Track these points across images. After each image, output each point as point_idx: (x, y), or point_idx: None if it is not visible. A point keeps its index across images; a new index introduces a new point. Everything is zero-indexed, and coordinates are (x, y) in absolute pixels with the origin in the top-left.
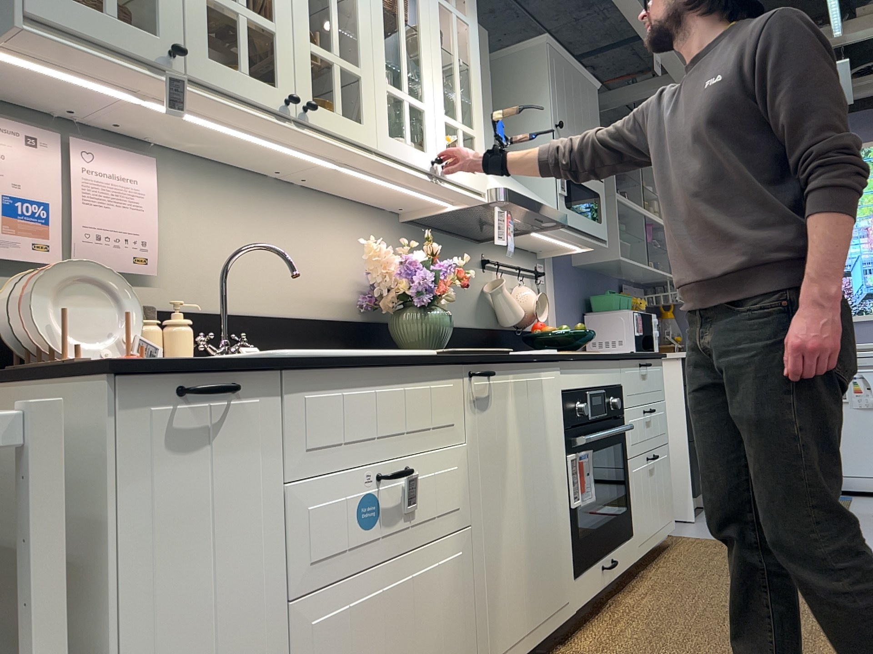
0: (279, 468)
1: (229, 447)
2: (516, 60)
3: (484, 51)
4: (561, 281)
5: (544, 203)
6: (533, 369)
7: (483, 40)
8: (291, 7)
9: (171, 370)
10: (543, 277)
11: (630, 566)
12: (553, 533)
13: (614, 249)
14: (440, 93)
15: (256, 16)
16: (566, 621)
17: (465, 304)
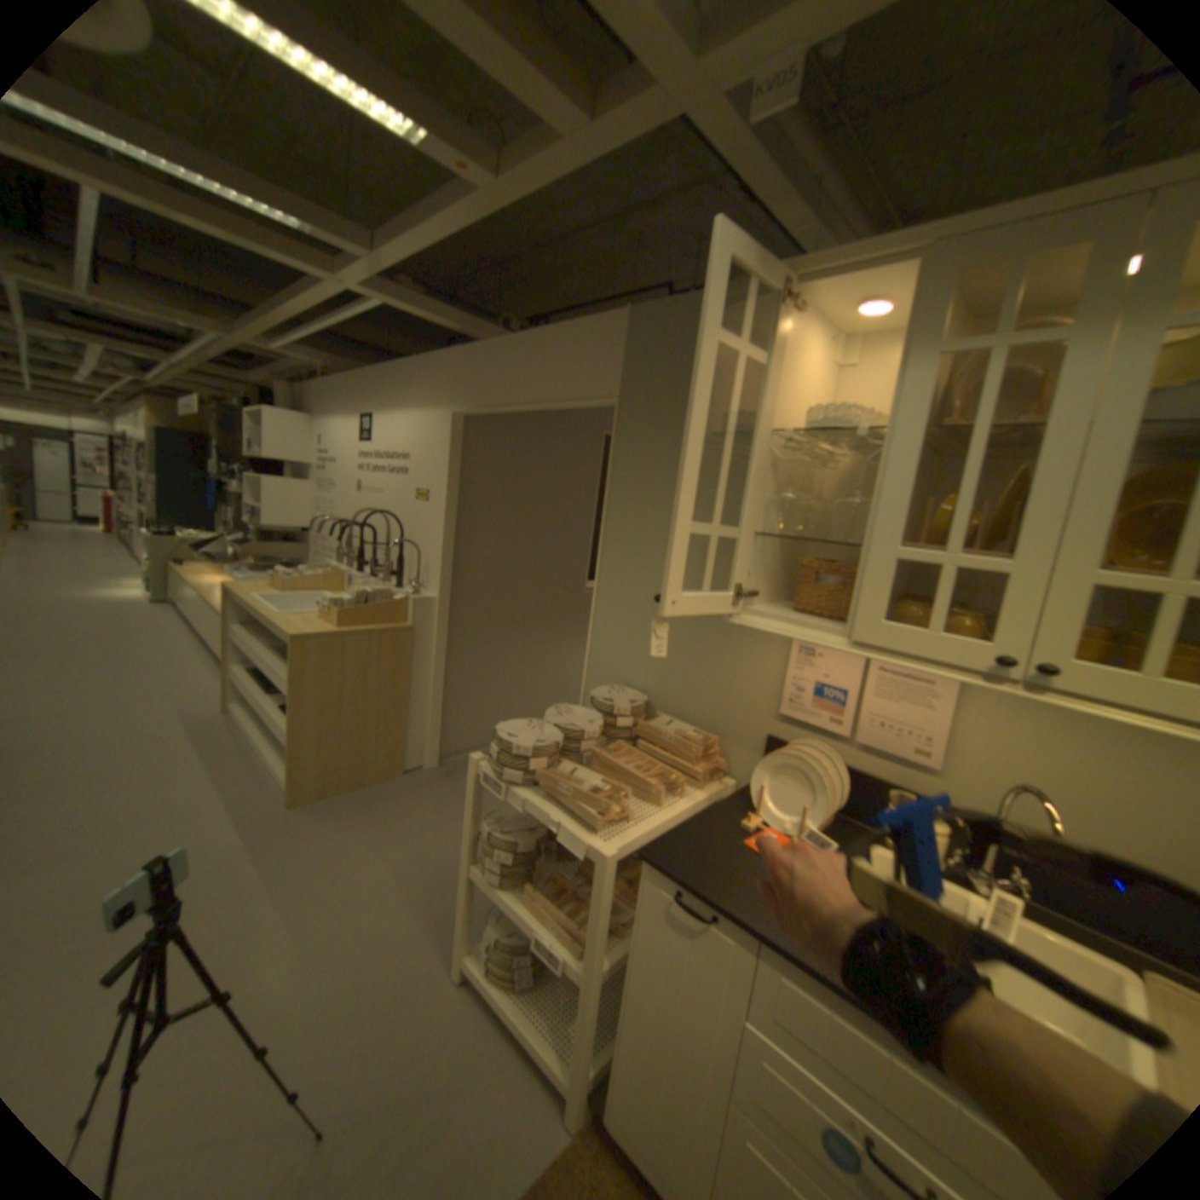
0: (747, 1011)
1: (706, 957)
2: None
3: None
4: None
5: None
6: None
7: None
8: (1061, 528)
9: (673, 882)
10: None
11: None
12: None
13: None
14: None
15: (977, 561)
16: None
17: None
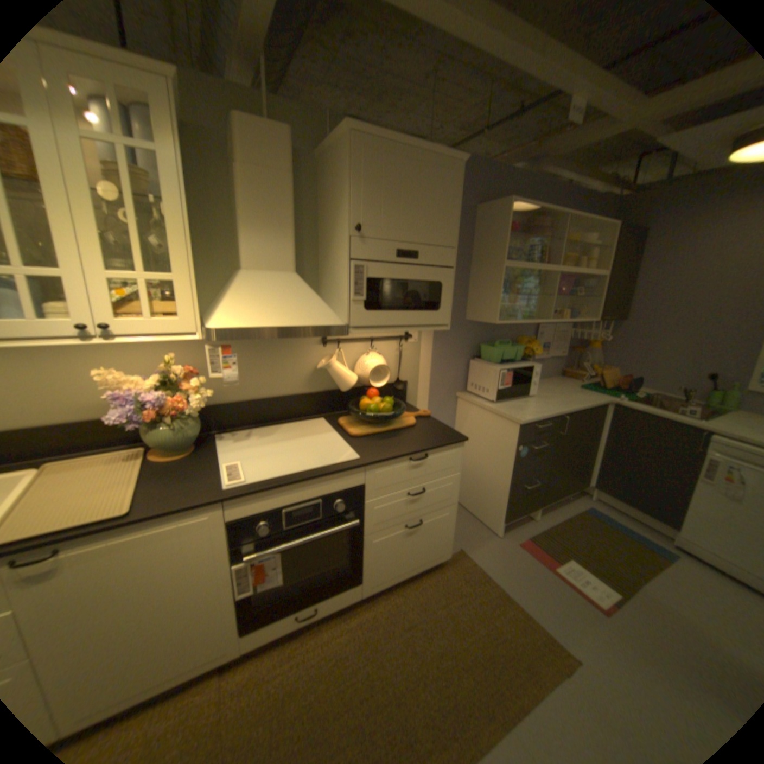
0: None
1: None
2: (335, 148)
3: (277, 150)
4: (441, 335)
5: (311, 318)
6: (155, 524)
7: (276, 136)
8: None
9: None
10: (412, 337)
11: (350, 605)
12: (196, 624)
13: (500, 310)
14: (93, 248)
15: None
16: (221, 664)
17: (291, 377)
